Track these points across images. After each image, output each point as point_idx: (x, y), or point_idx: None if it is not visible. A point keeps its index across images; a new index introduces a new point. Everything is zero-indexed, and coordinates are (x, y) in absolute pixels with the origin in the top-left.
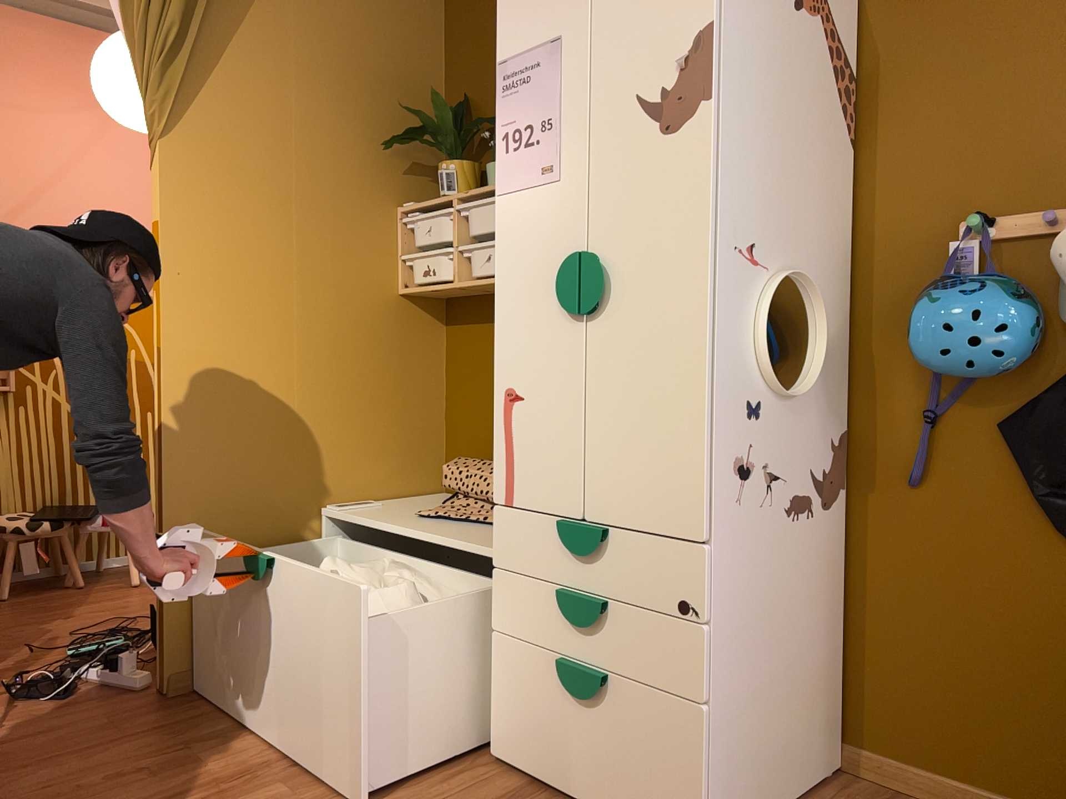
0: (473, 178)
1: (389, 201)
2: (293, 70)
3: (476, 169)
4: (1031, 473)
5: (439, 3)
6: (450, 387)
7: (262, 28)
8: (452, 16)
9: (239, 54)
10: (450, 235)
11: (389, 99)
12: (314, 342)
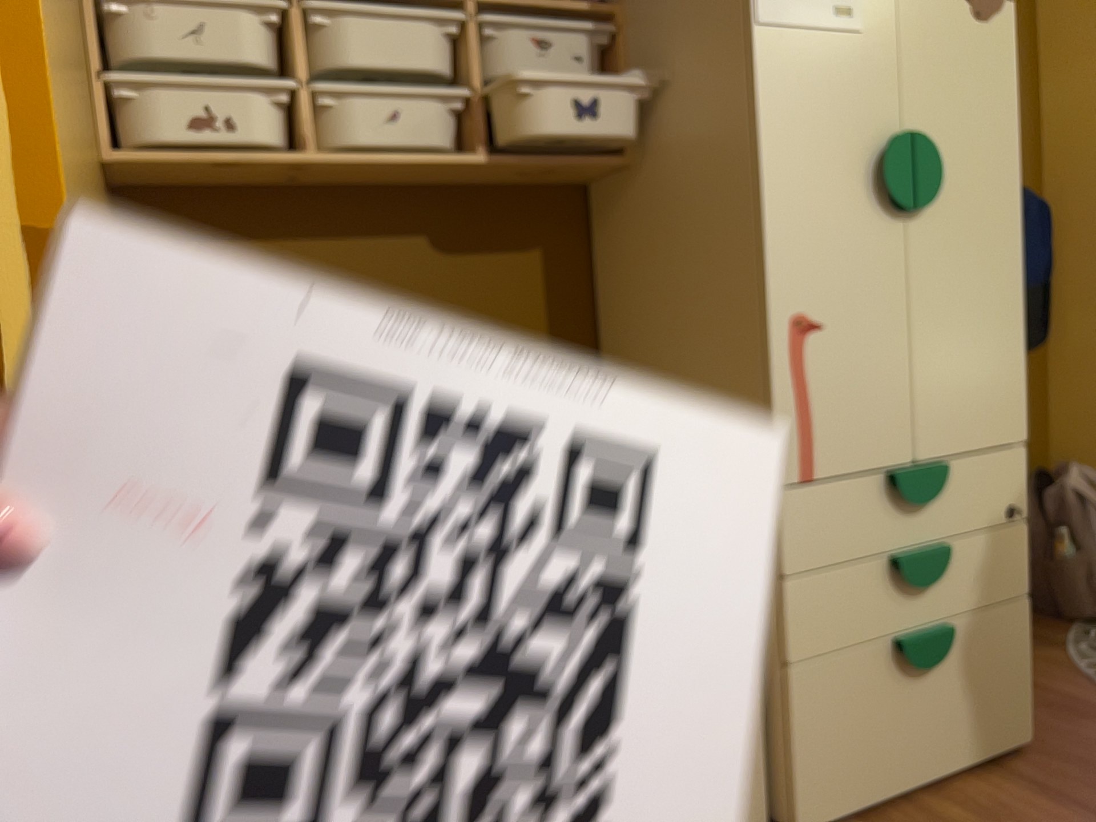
0: None
1: None
2: None
3: None
4: None
5: None
6: None
7: None
8: None
9: None
10: (267, 55)
11: None
12: None
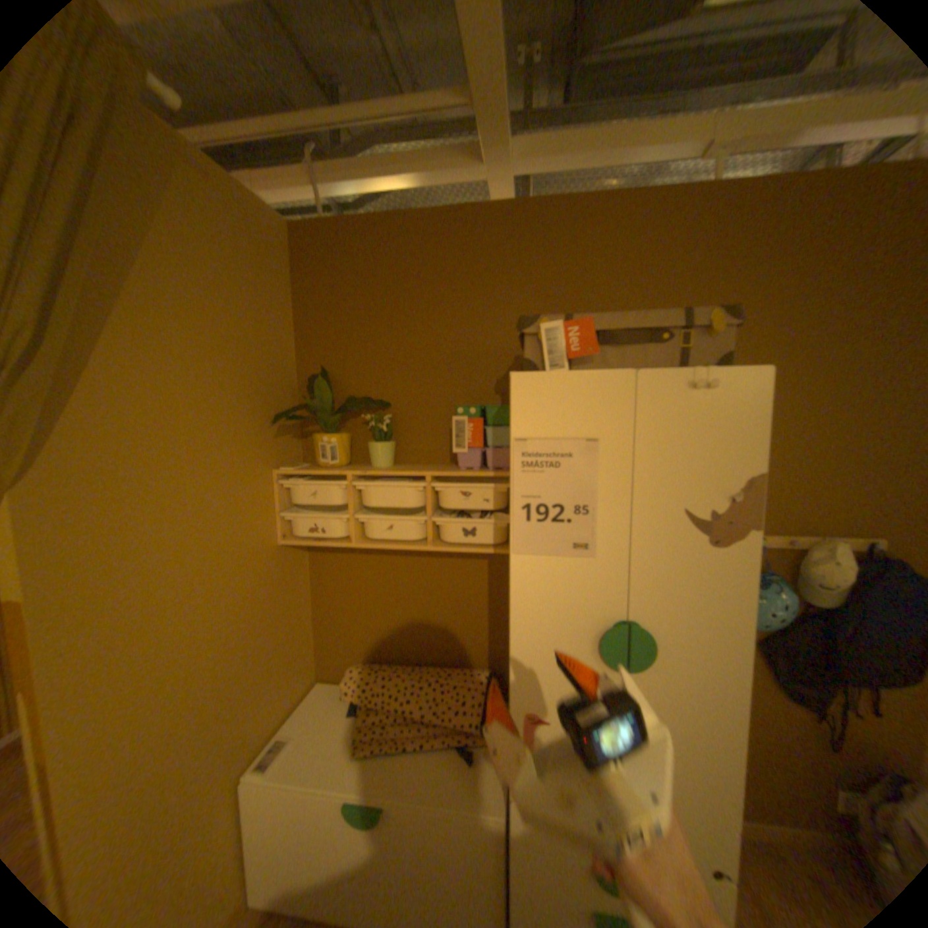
0: (350, 446)
1: (266, 465)
2: (174, 357)
3: (350, 438)
4: (780, 673)
5: (287, 277)
6: (318, 601)
7: (134, 310)
8: (300, 291)
9: (110, 347)
10: (341, 501)
11: (259, 371)
12: (220, 630)
